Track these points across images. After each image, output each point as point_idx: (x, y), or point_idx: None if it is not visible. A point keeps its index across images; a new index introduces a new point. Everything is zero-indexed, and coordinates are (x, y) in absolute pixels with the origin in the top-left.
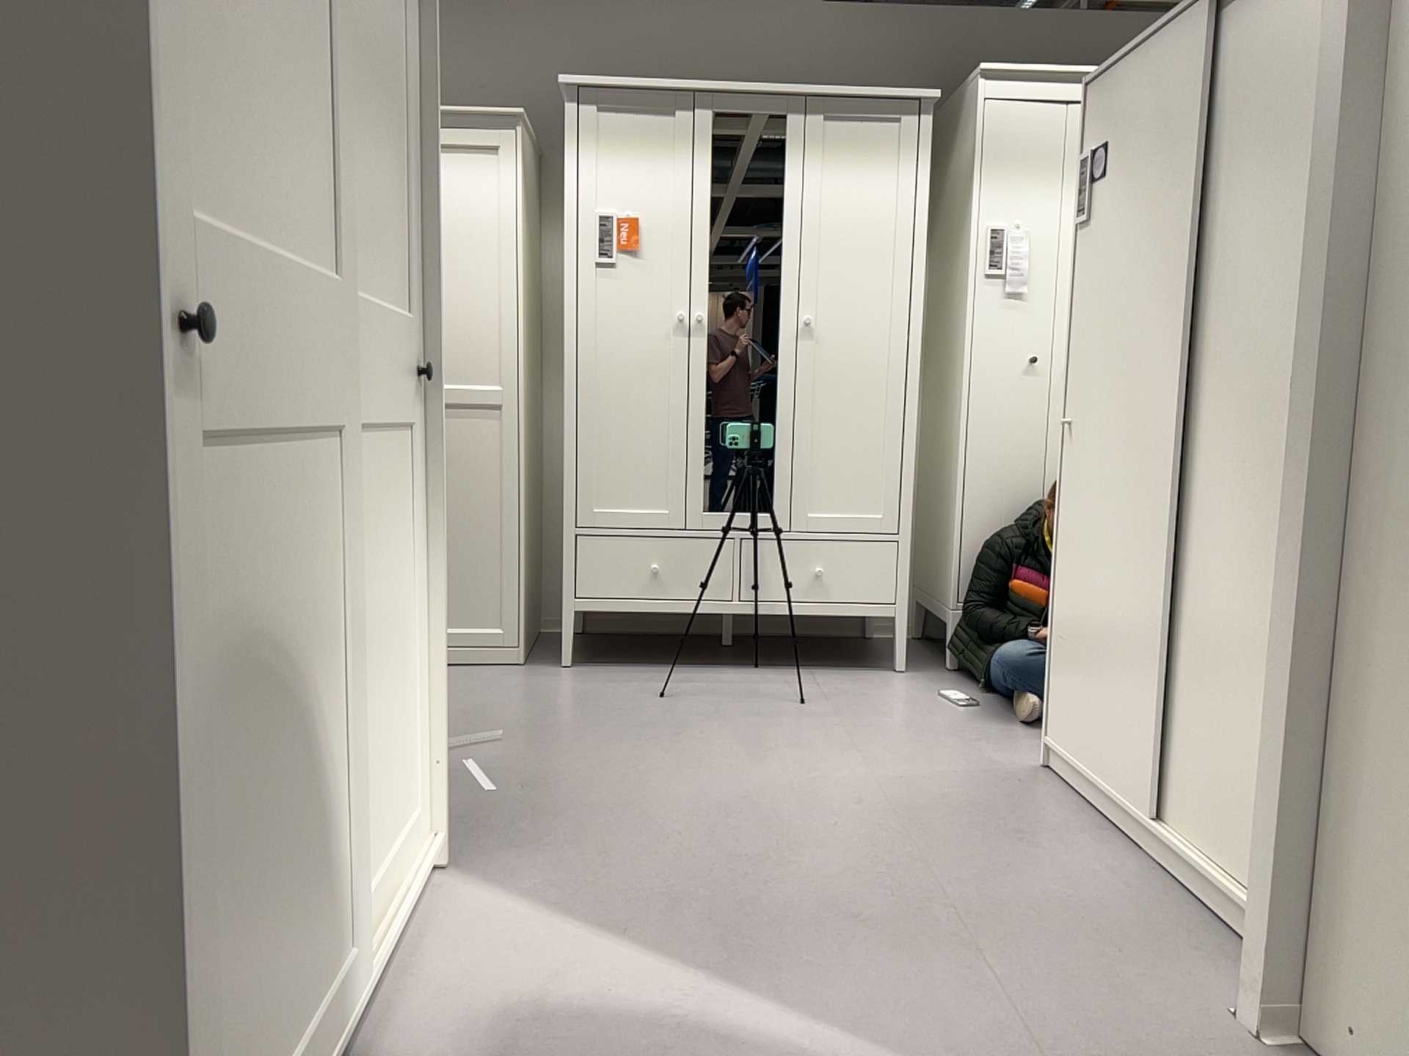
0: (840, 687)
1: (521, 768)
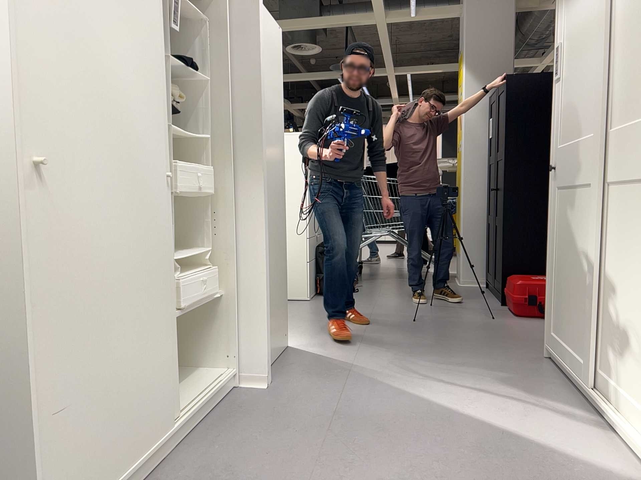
0: None
1: None
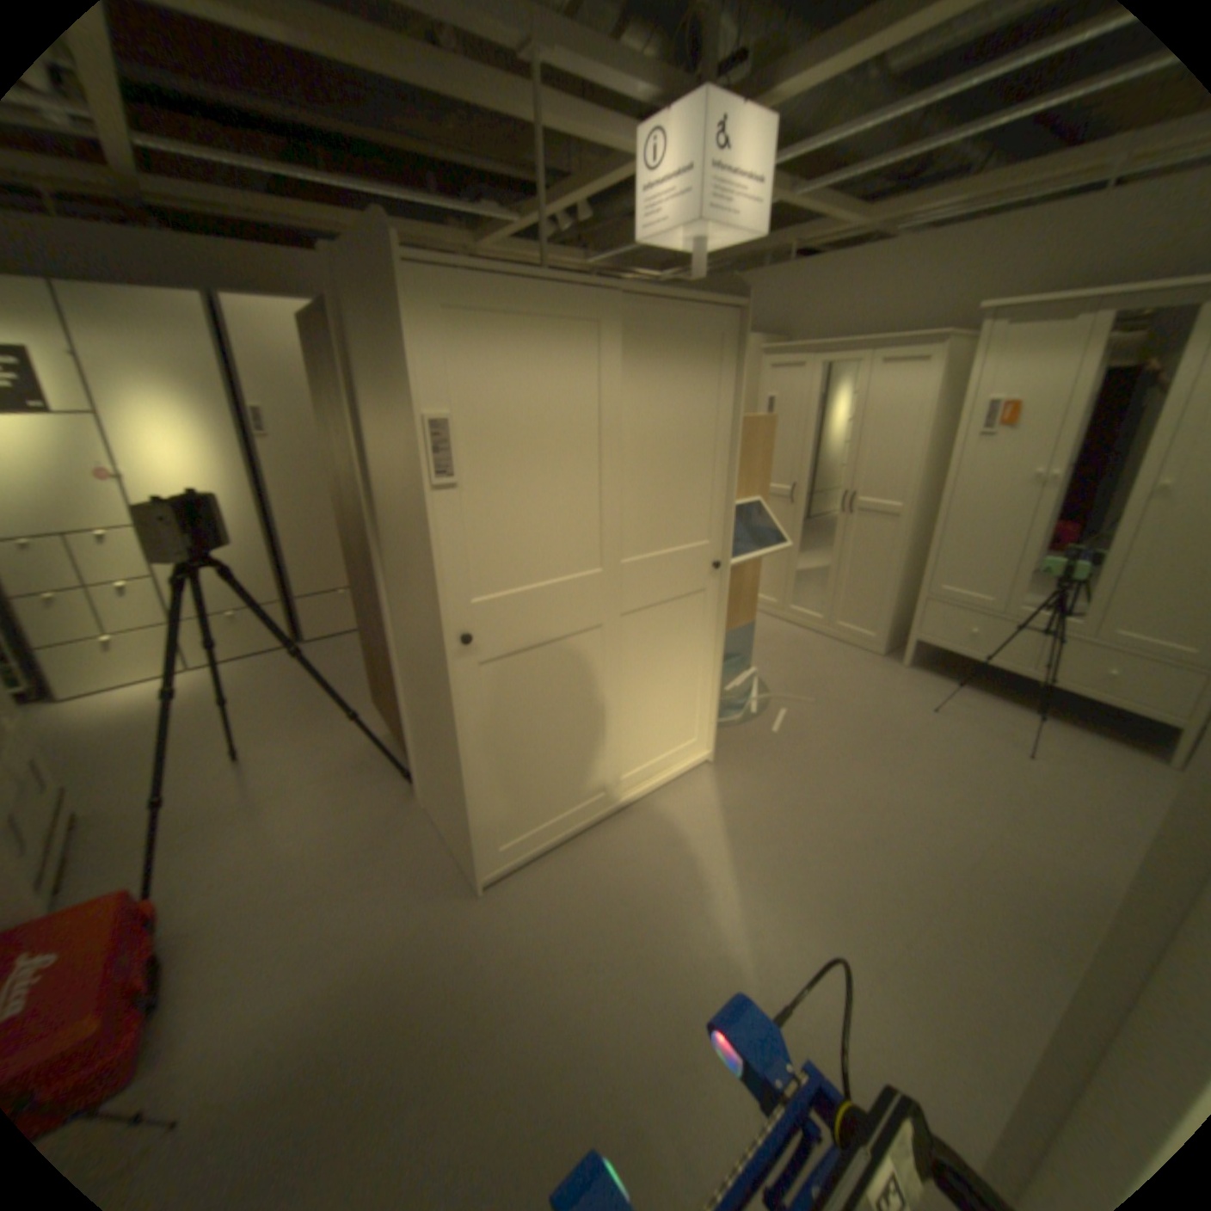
0: (1091, 756)
1: (807, 723)
